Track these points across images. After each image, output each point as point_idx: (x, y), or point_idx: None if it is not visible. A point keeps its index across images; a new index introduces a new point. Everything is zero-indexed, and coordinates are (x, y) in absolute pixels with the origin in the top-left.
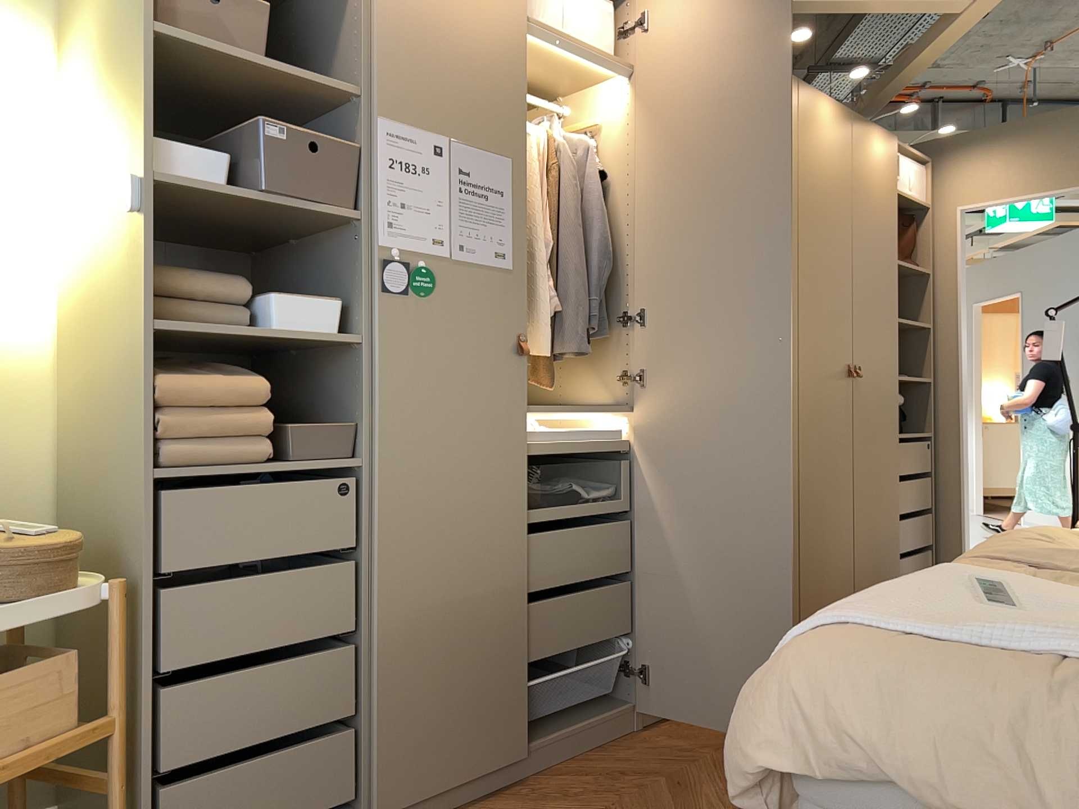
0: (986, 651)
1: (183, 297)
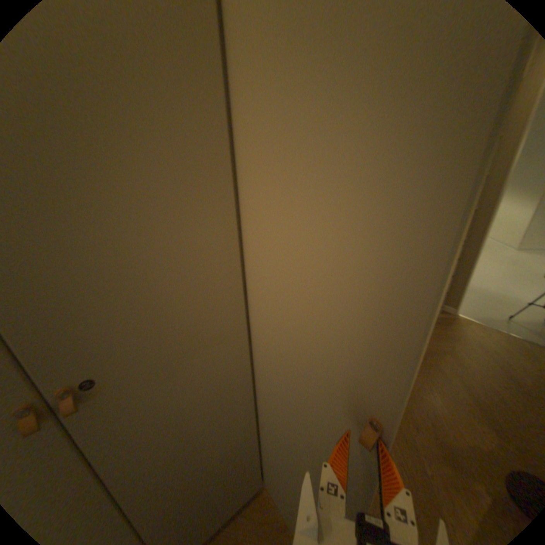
0: None
1: None
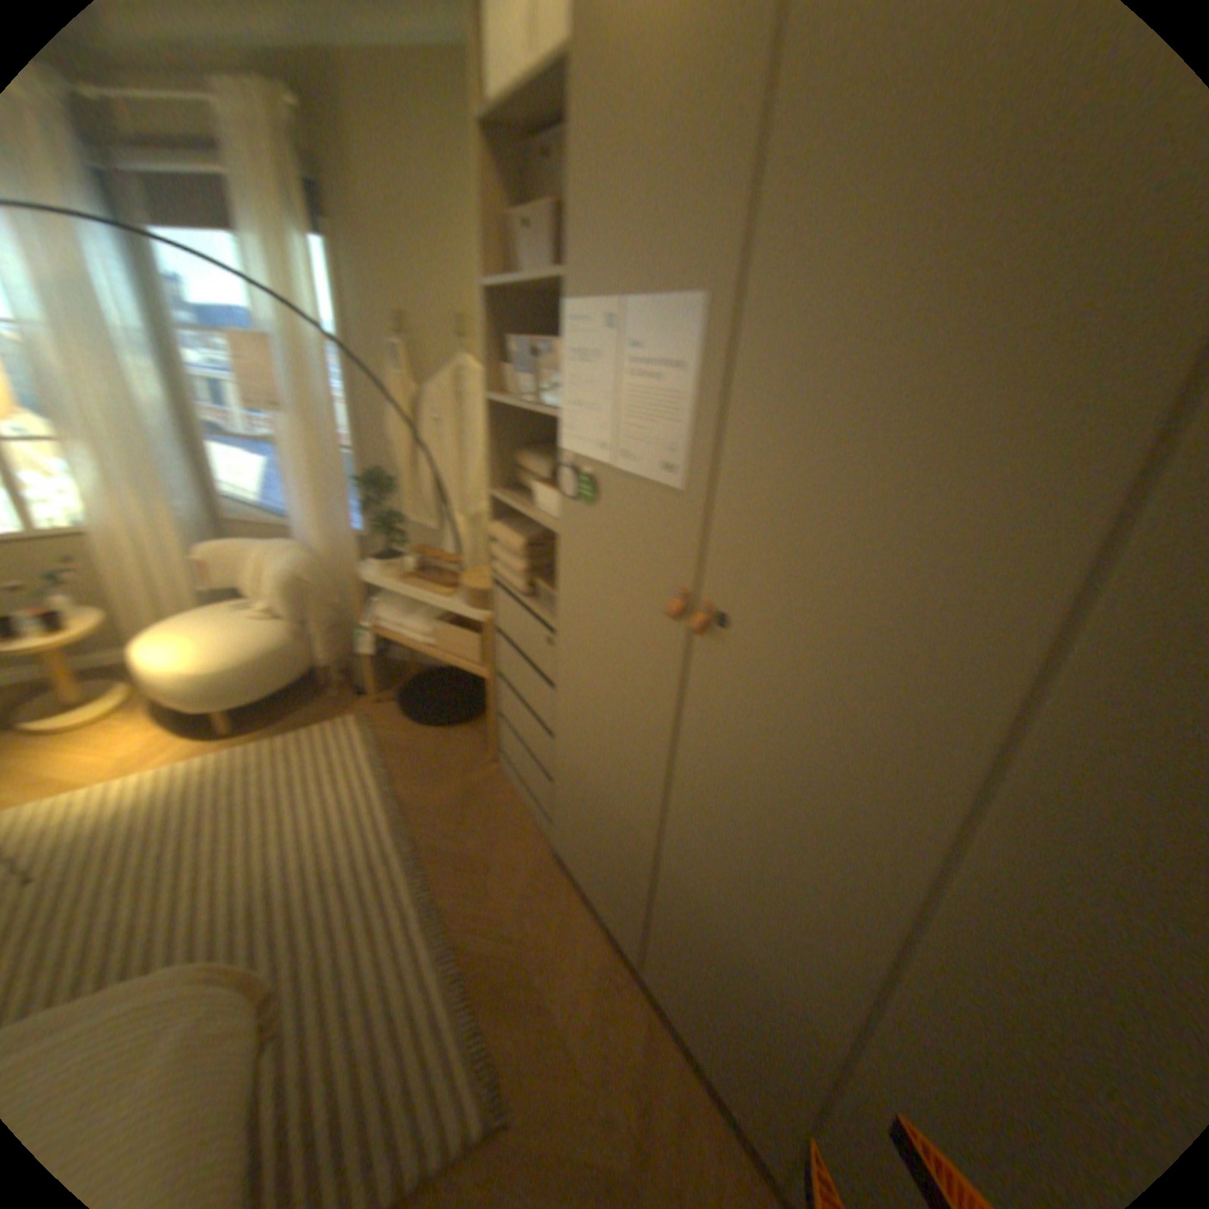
0: None
1: (530, 474)
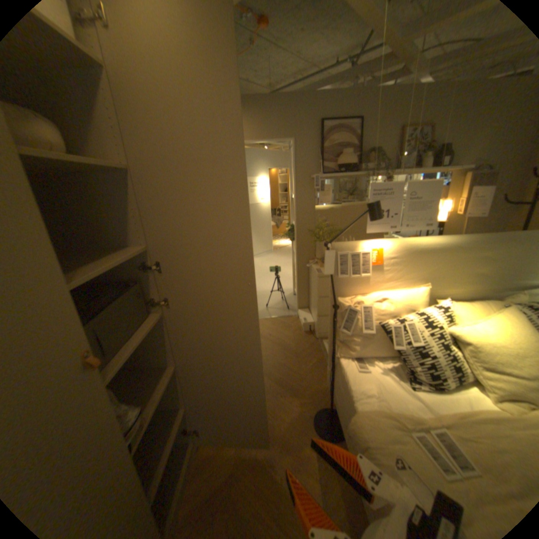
0: None
1: None
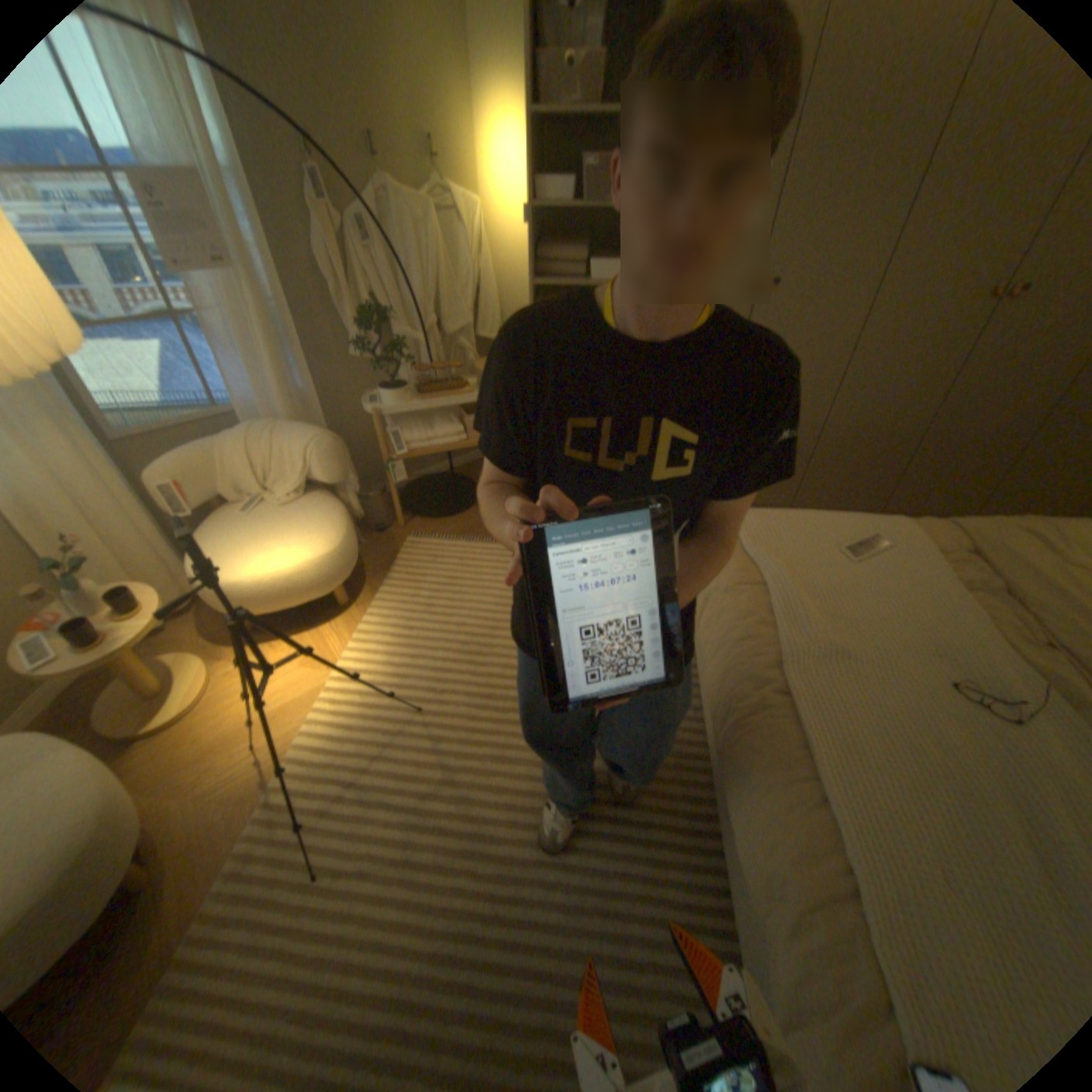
0: (755, 562)
1: (555, 263)
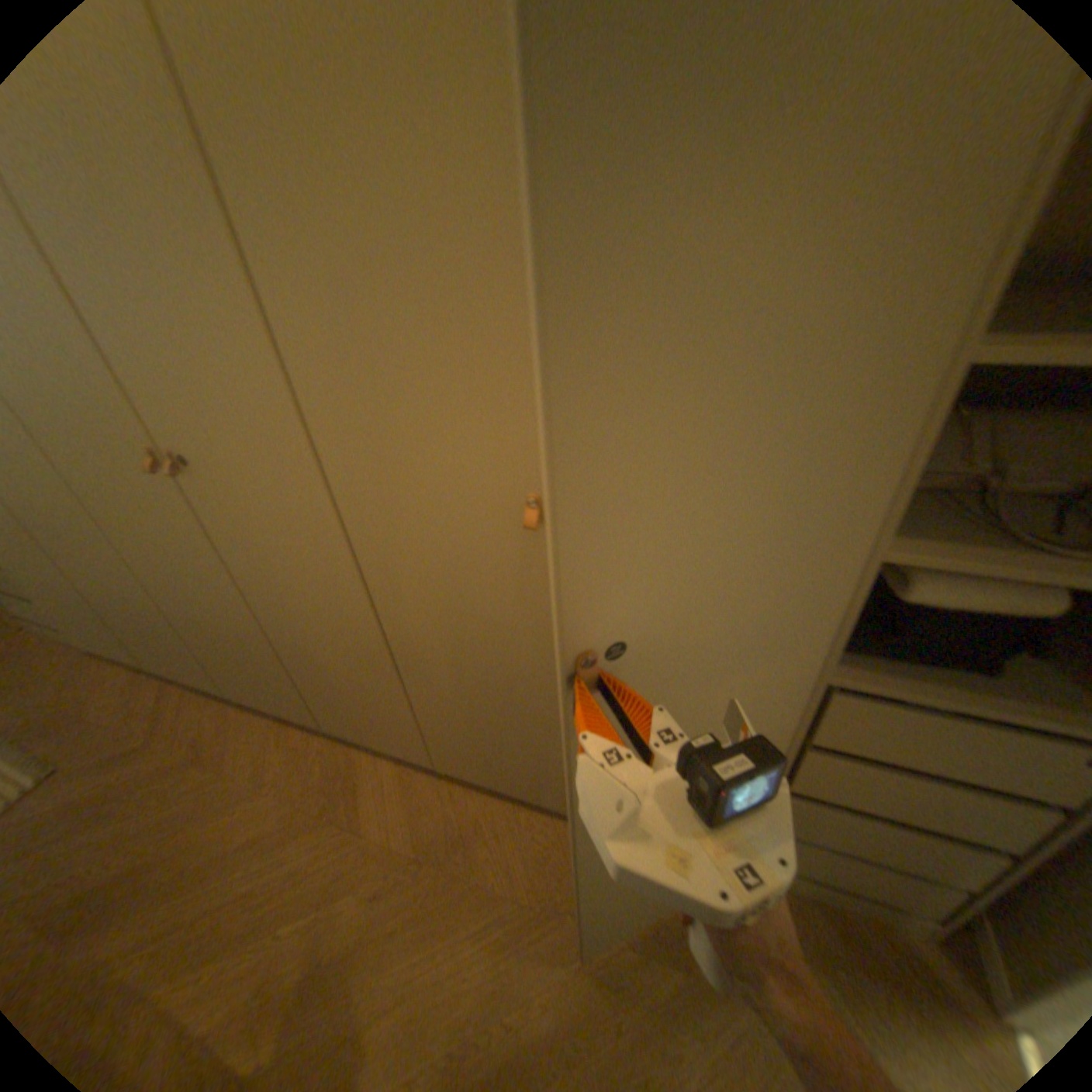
0: None
1: None
